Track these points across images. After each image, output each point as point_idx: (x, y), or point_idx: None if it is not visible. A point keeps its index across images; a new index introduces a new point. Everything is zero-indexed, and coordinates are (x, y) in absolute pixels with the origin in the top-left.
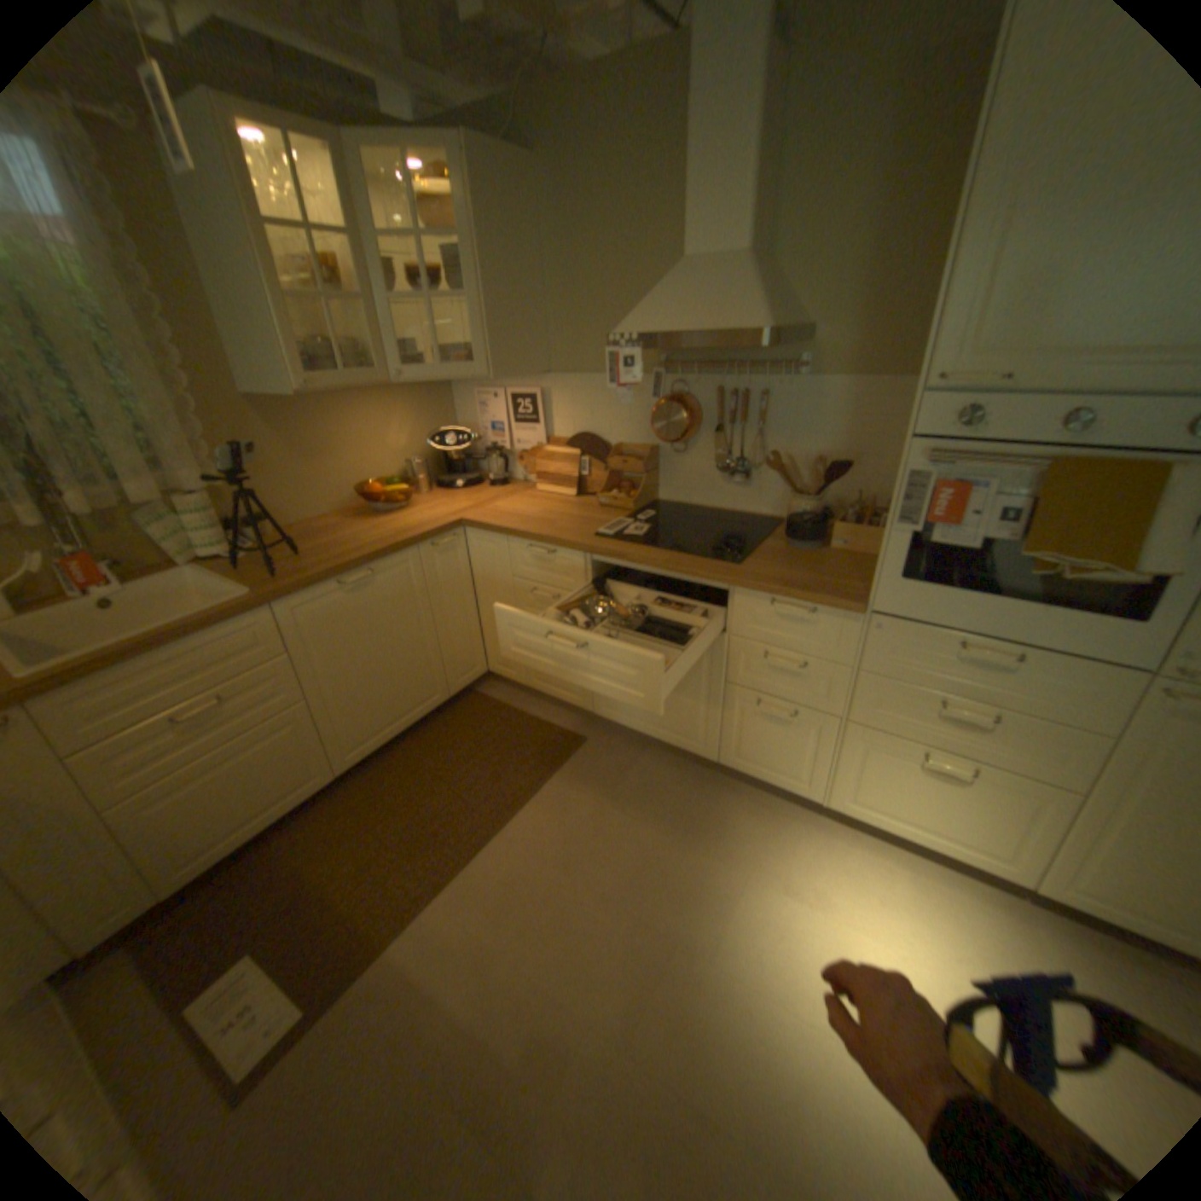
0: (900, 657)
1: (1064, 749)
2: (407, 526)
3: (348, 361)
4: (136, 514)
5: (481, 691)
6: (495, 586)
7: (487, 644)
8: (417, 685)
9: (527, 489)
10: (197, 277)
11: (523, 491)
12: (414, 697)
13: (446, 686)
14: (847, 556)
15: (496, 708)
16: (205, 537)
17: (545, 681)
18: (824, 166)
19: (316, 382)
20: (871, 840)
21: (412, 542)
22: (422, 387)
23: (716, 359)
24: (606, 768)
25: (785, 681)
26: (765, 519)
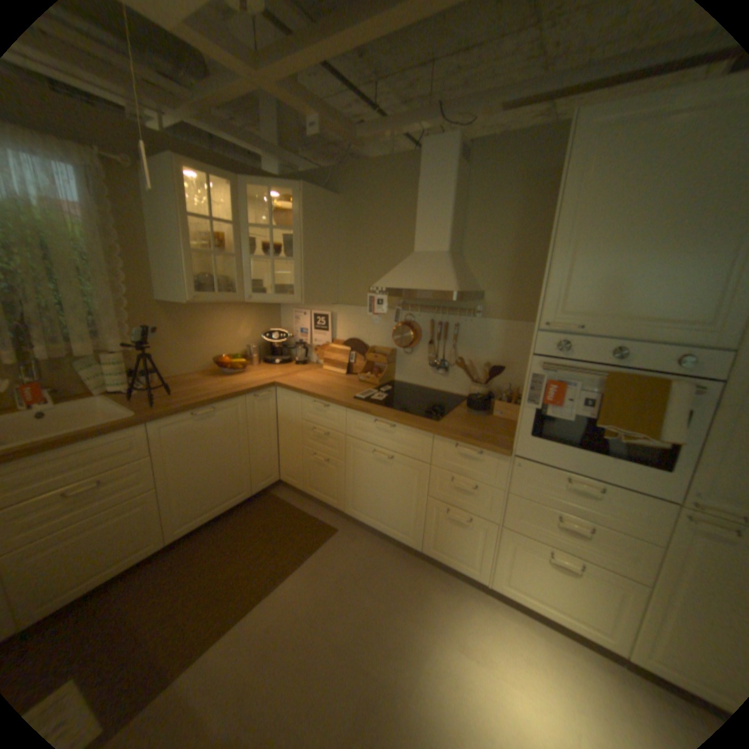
0: (533, 486)
1: (635, 554)
2: (241, 383)
3: (221, 288)
4: (75, 362)
5: (273, 493)
6: (290, 424)
7: (281, 461)
8: (231, 485)
9: (317, 367)
10: (144, 238)
11: (314, 369)
12: (228, 493)
13: (250, 487)
14: (502, 421)
15: (281, 505)
16: (114, 380)
17: (315, 489)
18: (488, 216)
19: (200, 297)
20: (520, 615)
21: (242, 393)
22: (263, 305)
23: (430, 304)
24: (348, 551)
25: (464, 498)
26: (456, 396)
